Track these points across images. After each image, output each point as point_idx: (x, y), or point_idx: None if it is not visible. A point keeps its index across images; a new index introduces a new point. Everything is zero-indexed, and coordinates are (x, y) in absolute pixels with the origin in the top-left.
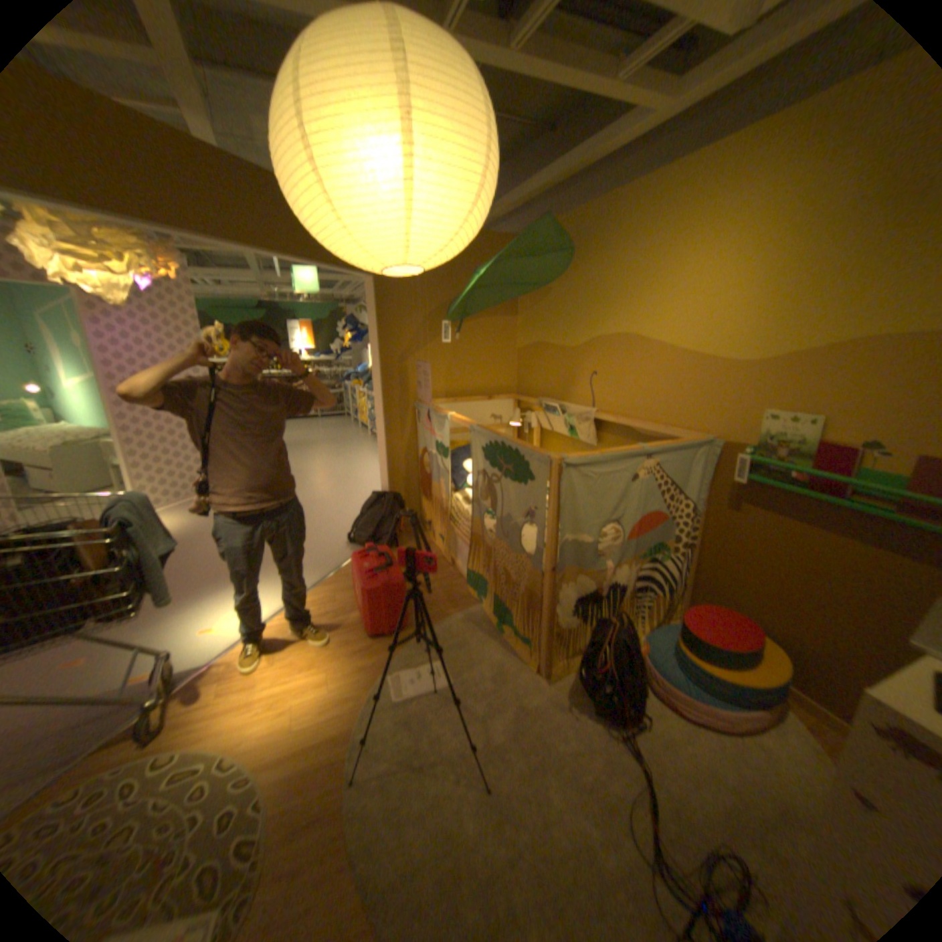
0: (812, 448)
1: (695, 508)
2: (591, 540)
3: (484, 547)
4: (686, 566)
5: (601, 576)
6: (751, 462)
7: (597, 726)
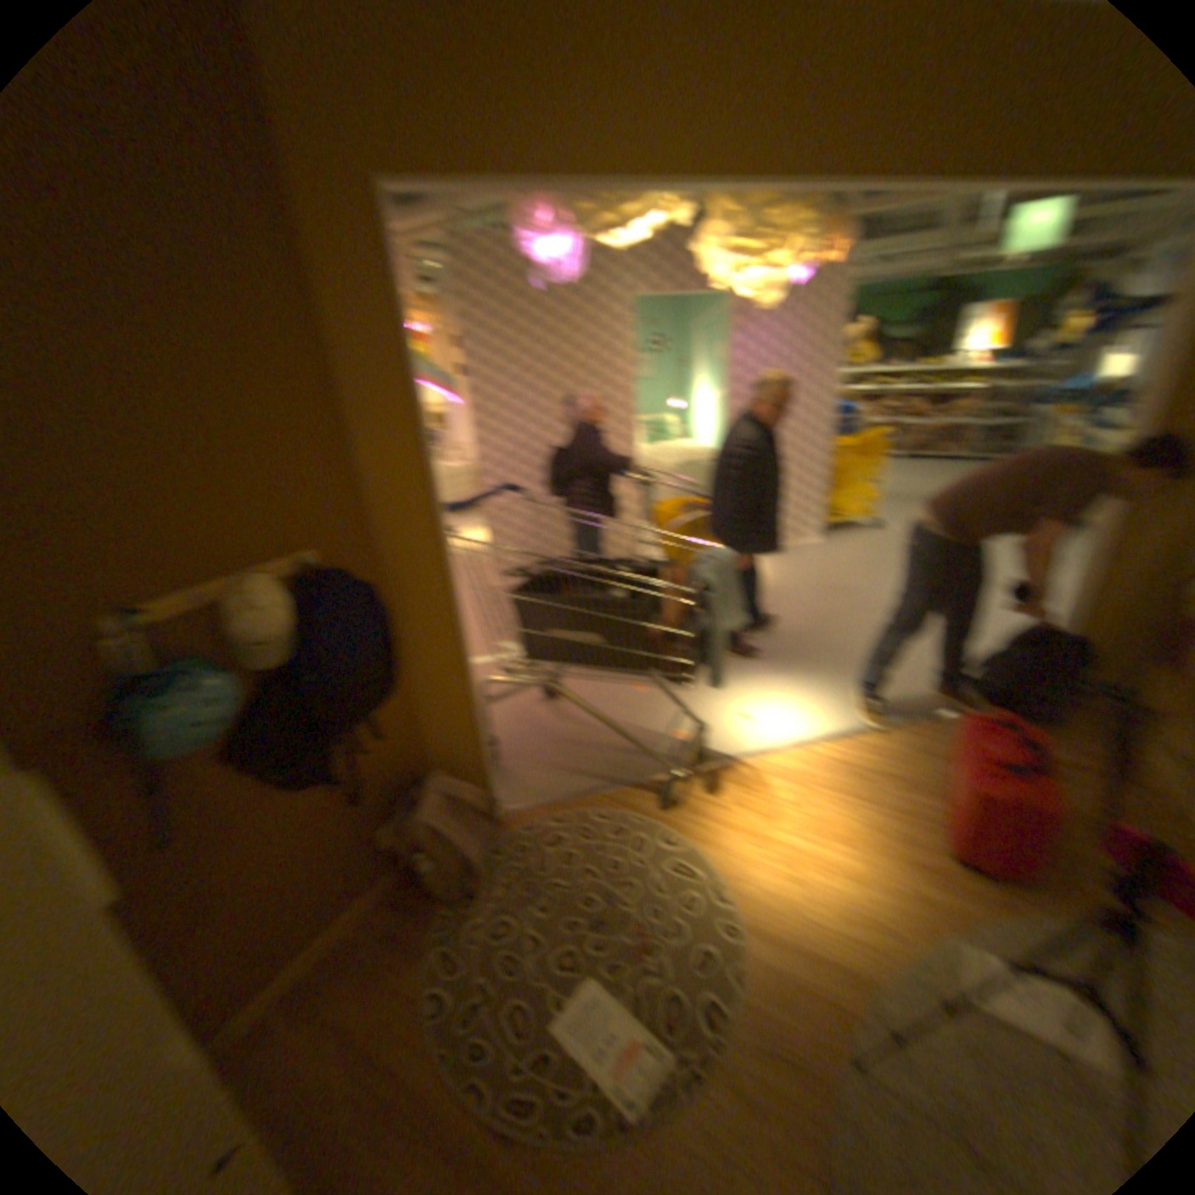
0: None
1: None
2: None
3: None
4: None
5: None
6: None
7: None
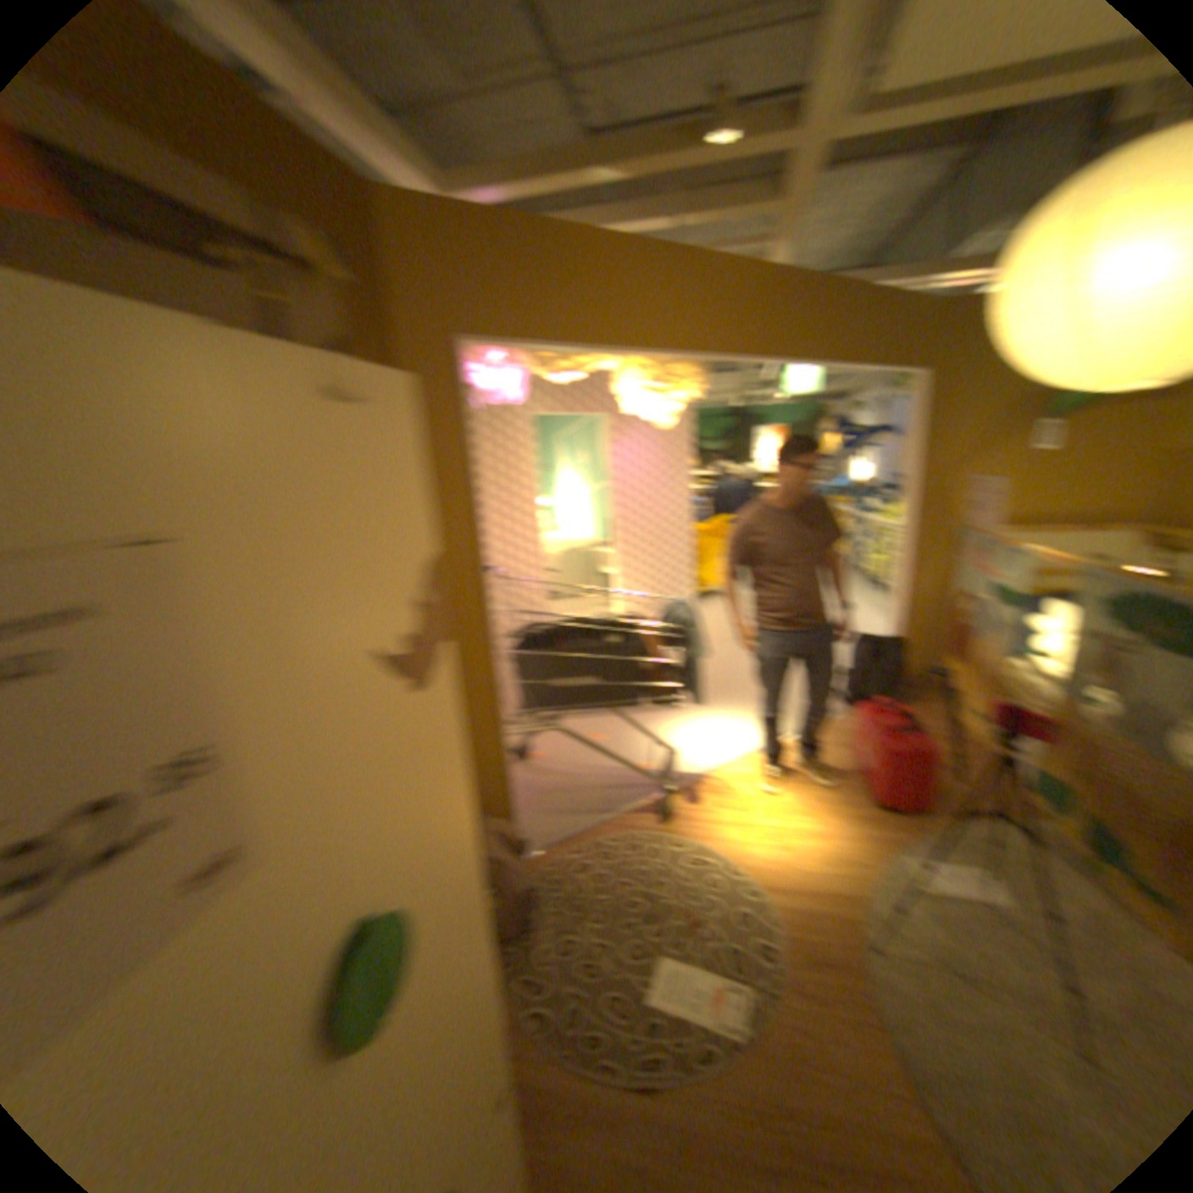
0: None
1: None
2: None
3: (1081, 744)
4: None
5: None
6: None
7: None
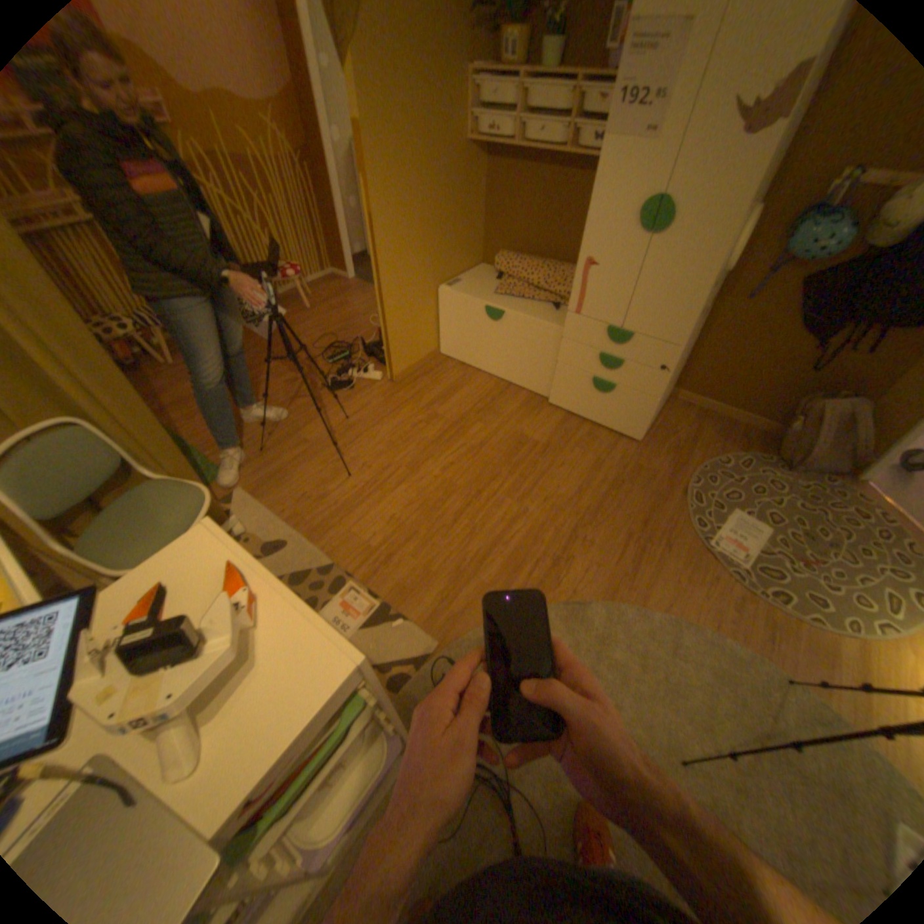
0: None
1: None
2: None
3: None
4: None
5: None
6: None
7: None
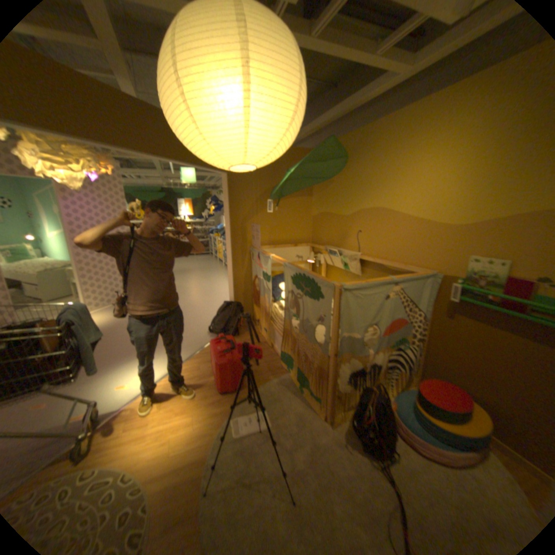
0: (502, 281)
1: (424, 316)
2: (359, 337)
3: (291, 338)
4: (419, 353)
5: (365, 359)
6: (462, 288)
7: (364, 459)
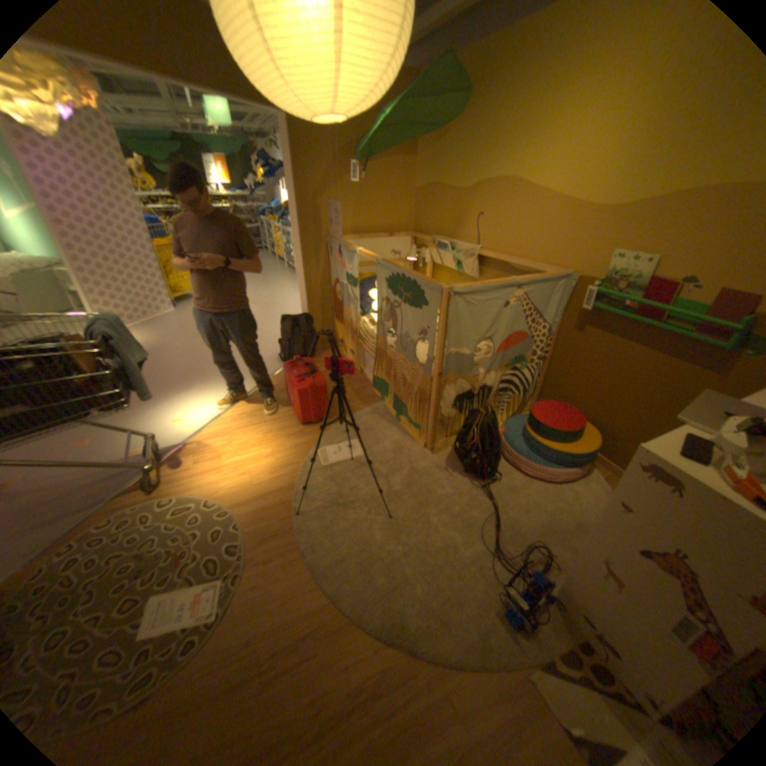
0: (644, 282)
1: (550, 329)
2: (469, 353)
3: (386, 360)
4: (537, 374)
5: (474, 380)
6: (597, 293)
7: (464, 480)
